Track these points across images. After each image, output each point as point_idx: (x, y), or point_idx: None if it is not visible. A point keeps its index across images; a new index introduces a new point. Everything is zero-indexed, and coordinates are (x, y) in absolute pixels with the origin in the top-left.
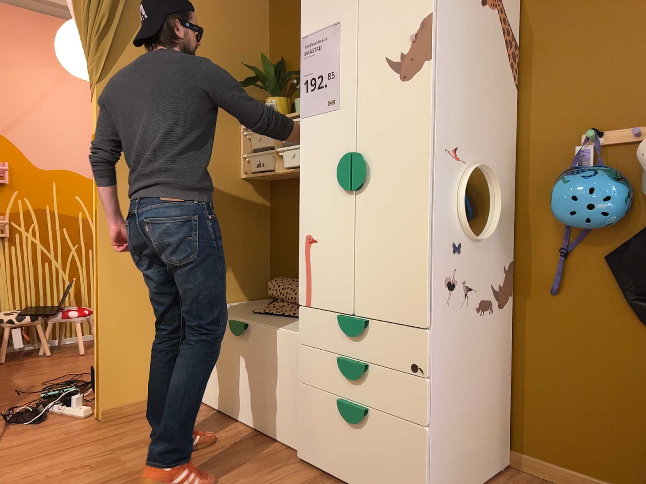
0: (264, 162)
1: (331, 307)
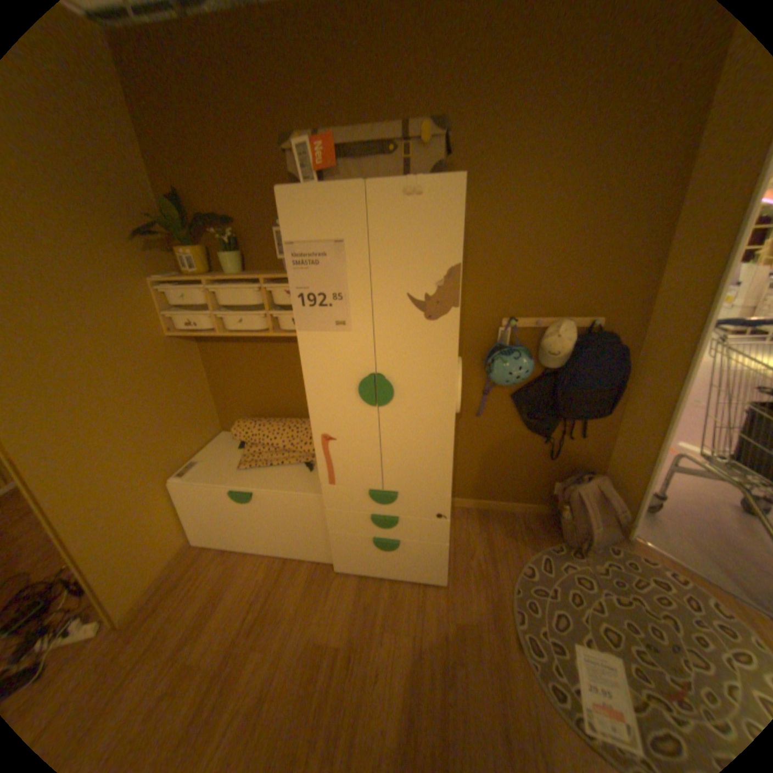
0: (195, 322)
1: (358, 485)
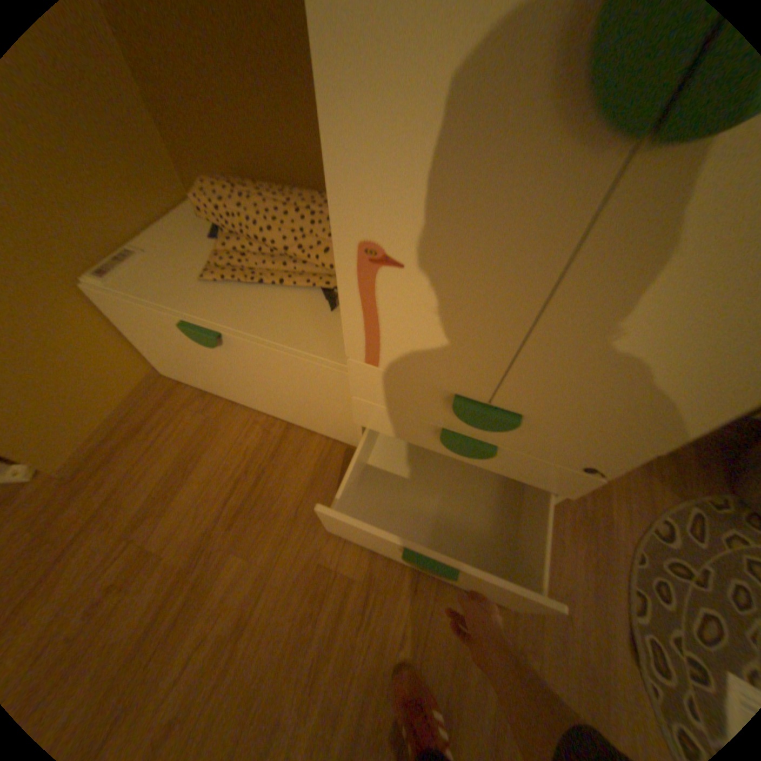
0: None
1: (433, 380)
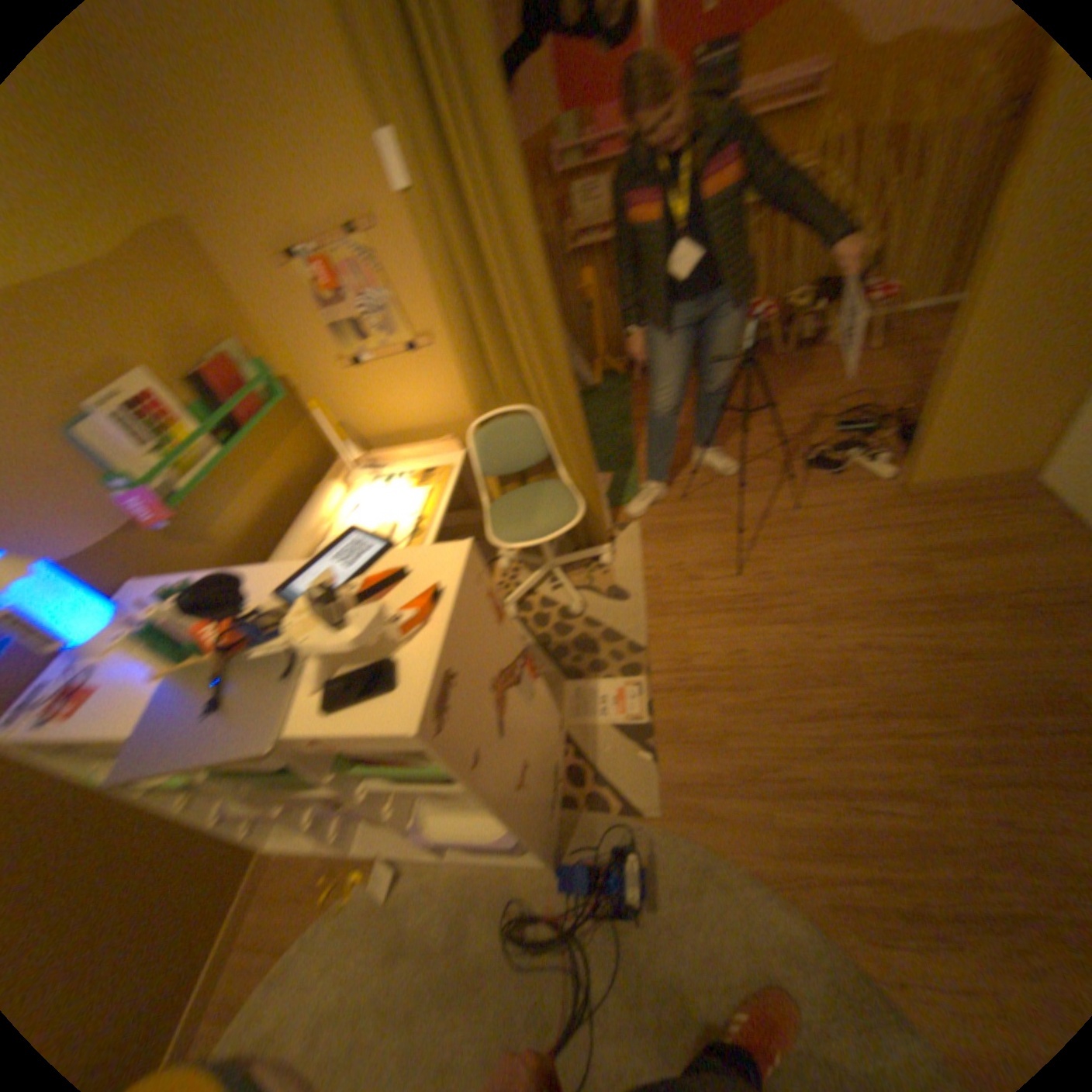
0: None
1: None
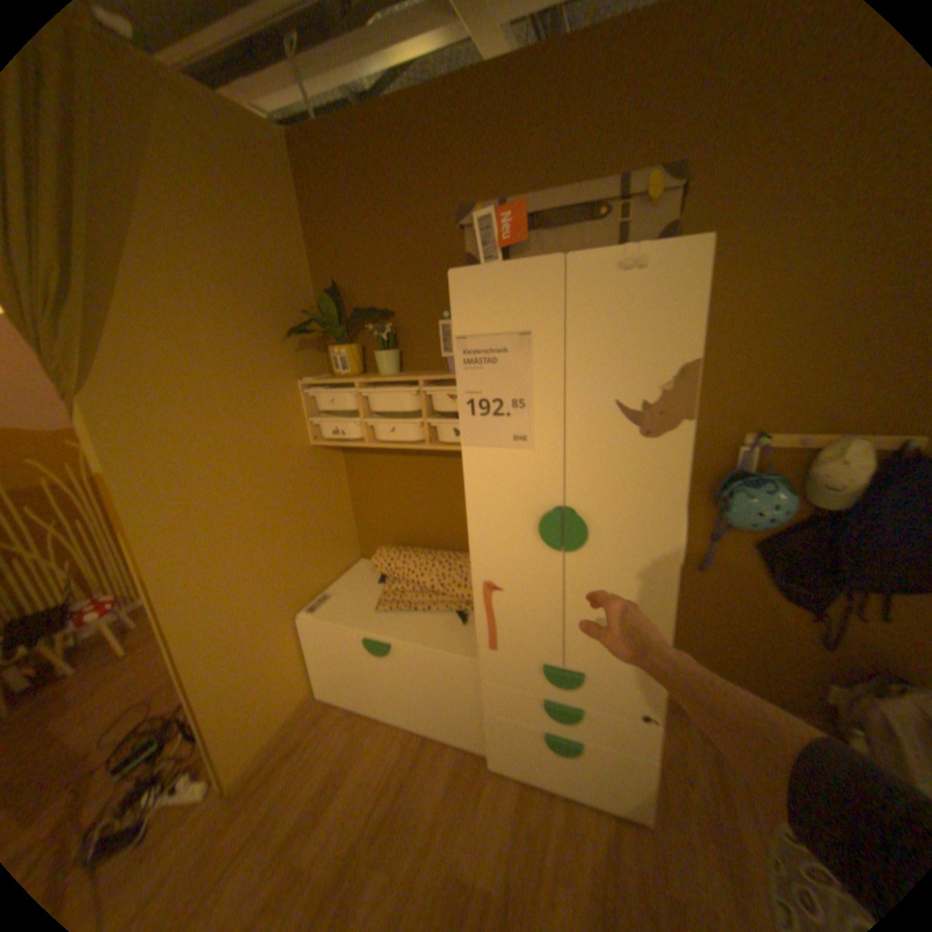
0: (344, 430)
1: (528, 655)
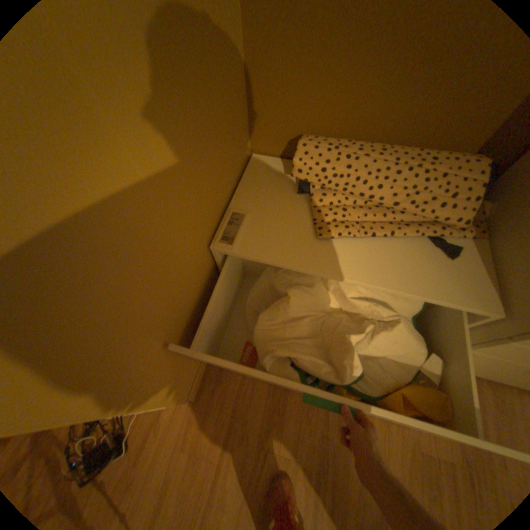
0: None
1: None
